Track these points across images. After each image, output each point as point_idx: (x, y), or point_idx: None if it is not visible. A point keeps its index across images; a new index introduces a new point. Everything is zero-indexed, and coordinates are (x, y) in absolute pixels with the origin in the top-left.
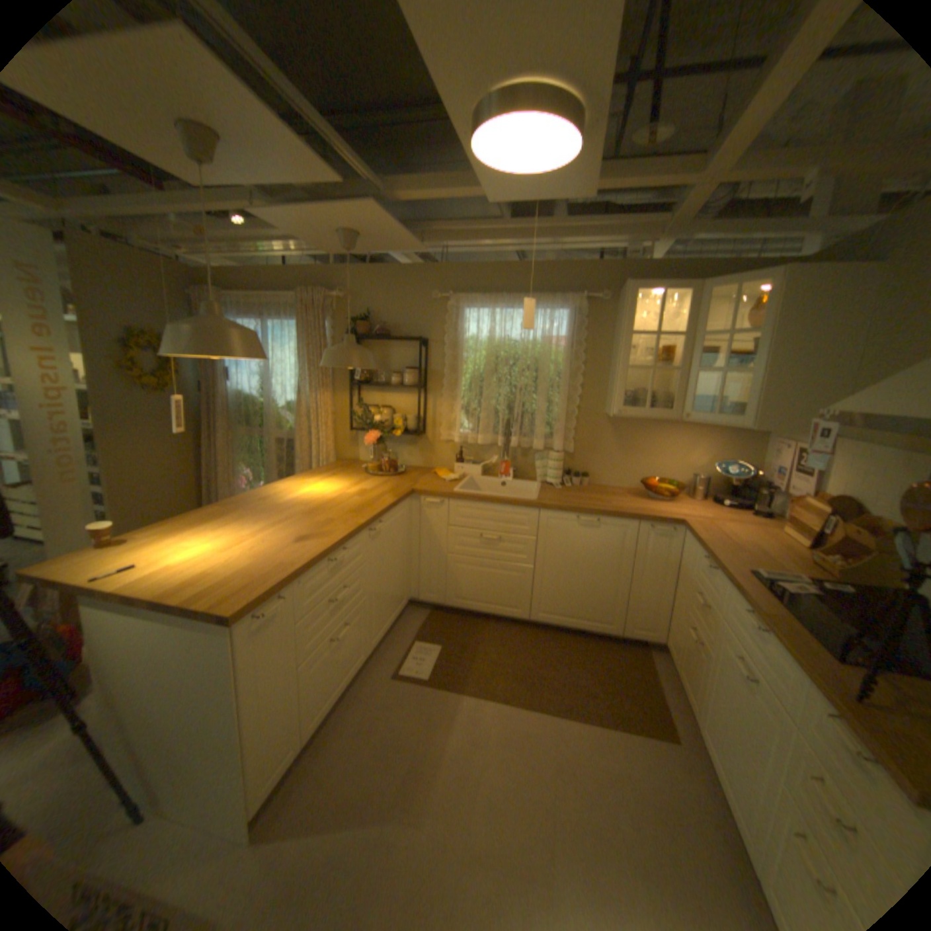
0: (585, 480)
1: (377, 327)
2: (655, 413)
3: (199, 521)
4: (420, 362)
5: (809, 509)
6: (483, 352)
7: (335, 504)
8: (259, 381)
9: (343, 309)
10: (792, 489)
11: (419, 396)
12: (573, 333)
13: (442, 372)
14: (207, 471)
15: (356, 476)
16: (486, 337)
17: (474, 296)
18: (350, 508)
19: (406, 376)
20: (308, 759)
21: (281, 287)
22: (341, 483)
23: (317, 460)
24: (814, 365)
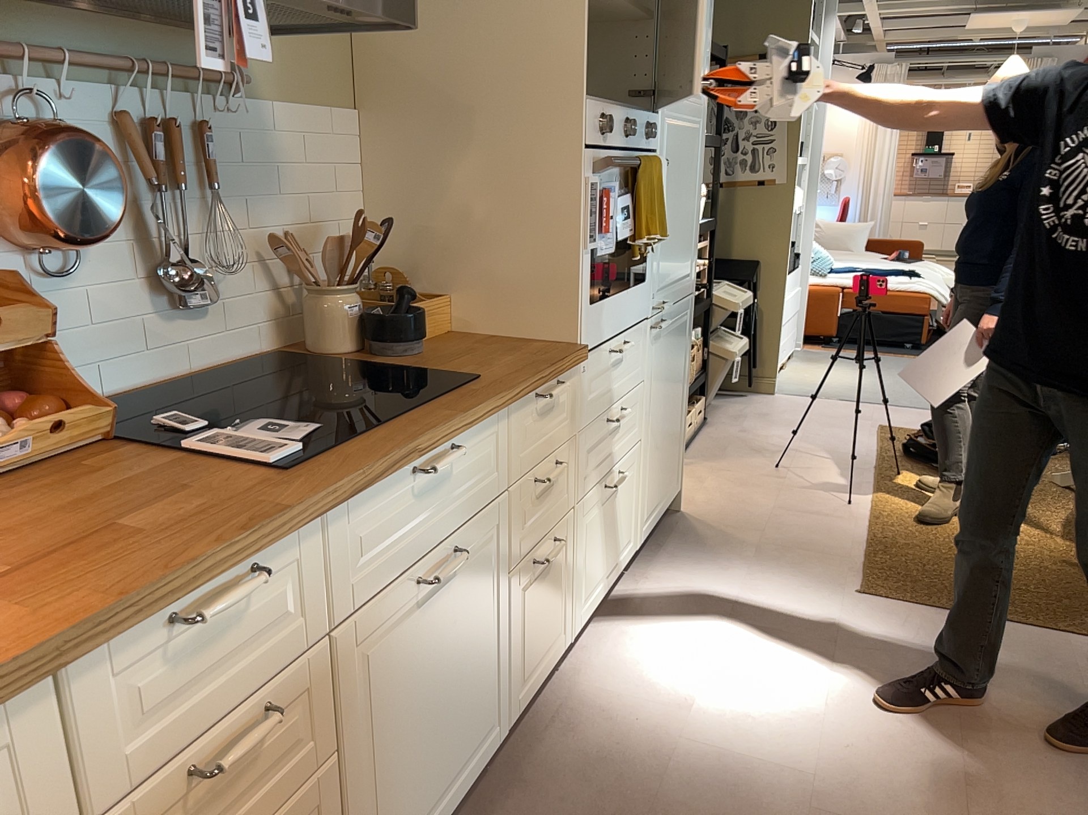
0: None
1: None
2: None
3: None
4: None
5: None
6: None
7: None
8: None
9: None
10: None
11: None
12: None
13: None
14: None
15: None
16: None
17: None
18: None
19: None
20: None
21: None
22: None
23: None
24: None
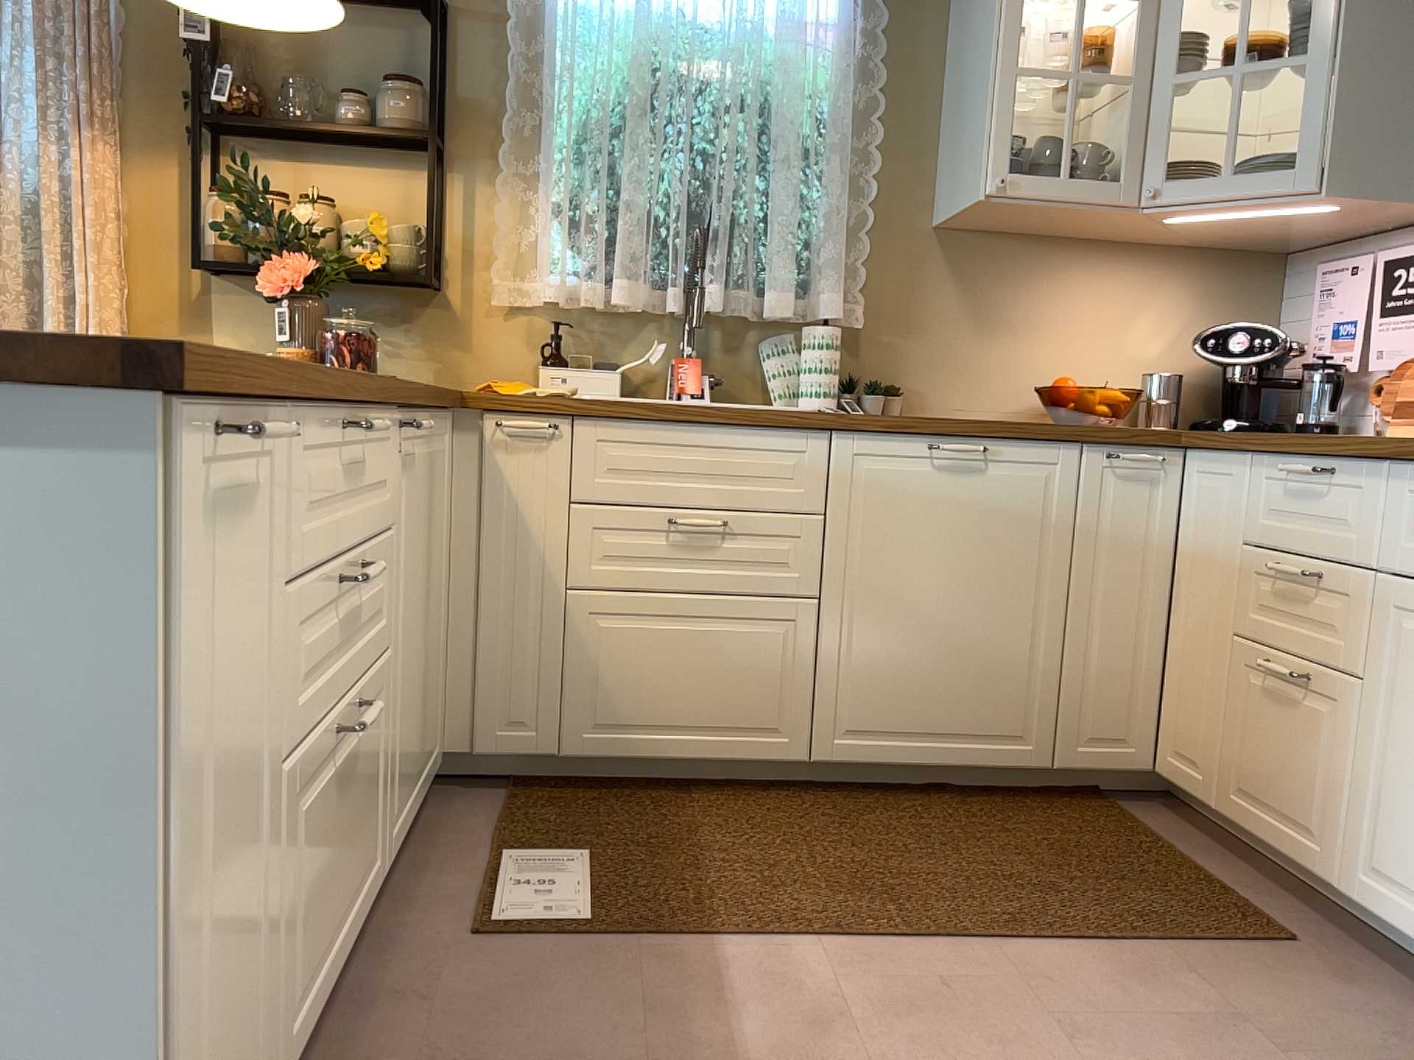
0: (898, 402)
1: None
2: (1084, 189)
3: None
4: (438, 62)
5: None
6: (617, 53)
7: None
8: None
9: None
10: (1368, 369)
11: (435, 161)
12: (853, 16)
13: (496, 105)
14: None
15: None
16: (629, 9)
17: None
18: None
19: (394, 100)
20: None
21: None
22: None
23: None
24: None
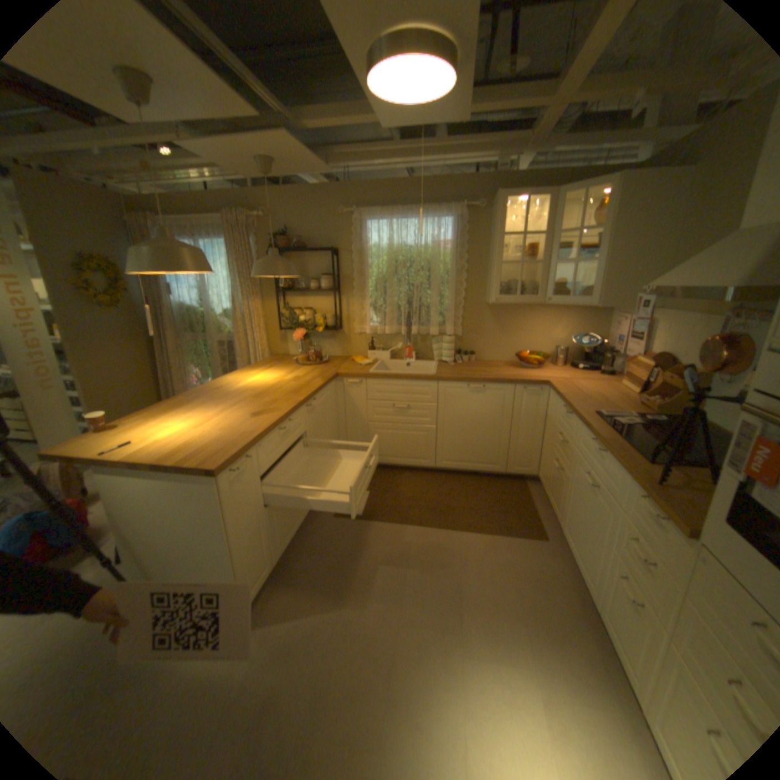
0: (472, 357)
1: (294, 241)
2: (524, 299)
3: (171, 408)
4: (333, 269)
5: (639, 365)
6: (384, 257)
7: (276, 389)
8: (197, 293)
9: (263, 226)
10: (628, 352)
11: (334, 298)
12: (457, 237)
13: (352, 276)
14: (162, 373)
15: (289, 367)
16: (386, 244)
17: (374, 209)
18: (289, 390)
19: (322, 281)
20: (279, 575)
21: (207, 210)
22: (278, 373)
23: (254, 357)
24: (642, 253)
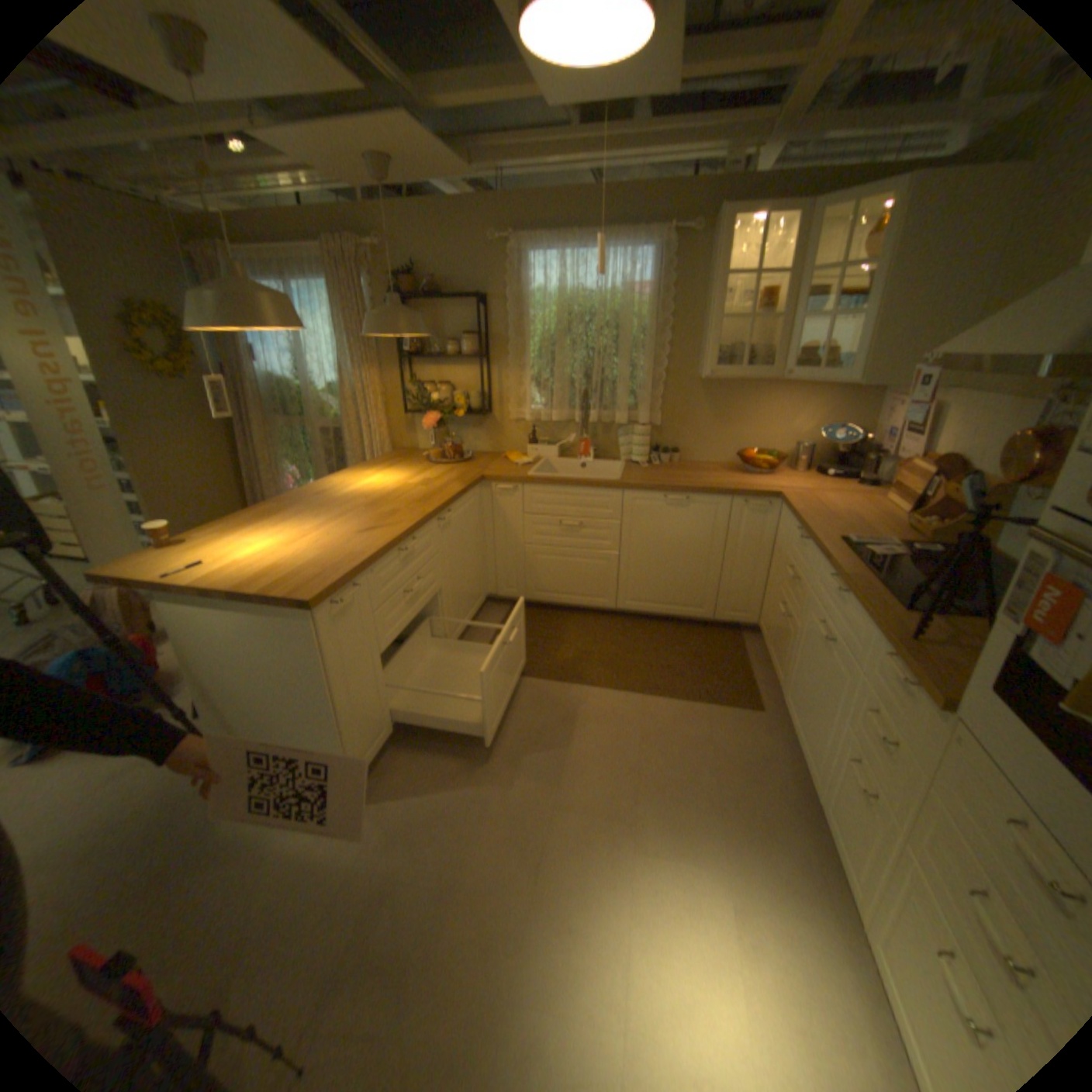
0: (675, 457)
1: (424, 282)
2: (753, 372)
3: (256, 519)
4: (479, 325)
5: (914, 471)
6: (553, 308)
7: (398, 495)
8: (291, 359)
9: (380, 261)
10: (902, 452)
11: (481, 367)
12: (659, 277)
13: (506, 336)
14: (248, 471)
15: (418, 466)
16: (556, 288)
17: (538, 235)
18: (415, 498)
19: (464, 343)
20: (401, 739)
21: (301, 236)
22: (402, 474)
23: (371, 451)
24: (934, 302)
